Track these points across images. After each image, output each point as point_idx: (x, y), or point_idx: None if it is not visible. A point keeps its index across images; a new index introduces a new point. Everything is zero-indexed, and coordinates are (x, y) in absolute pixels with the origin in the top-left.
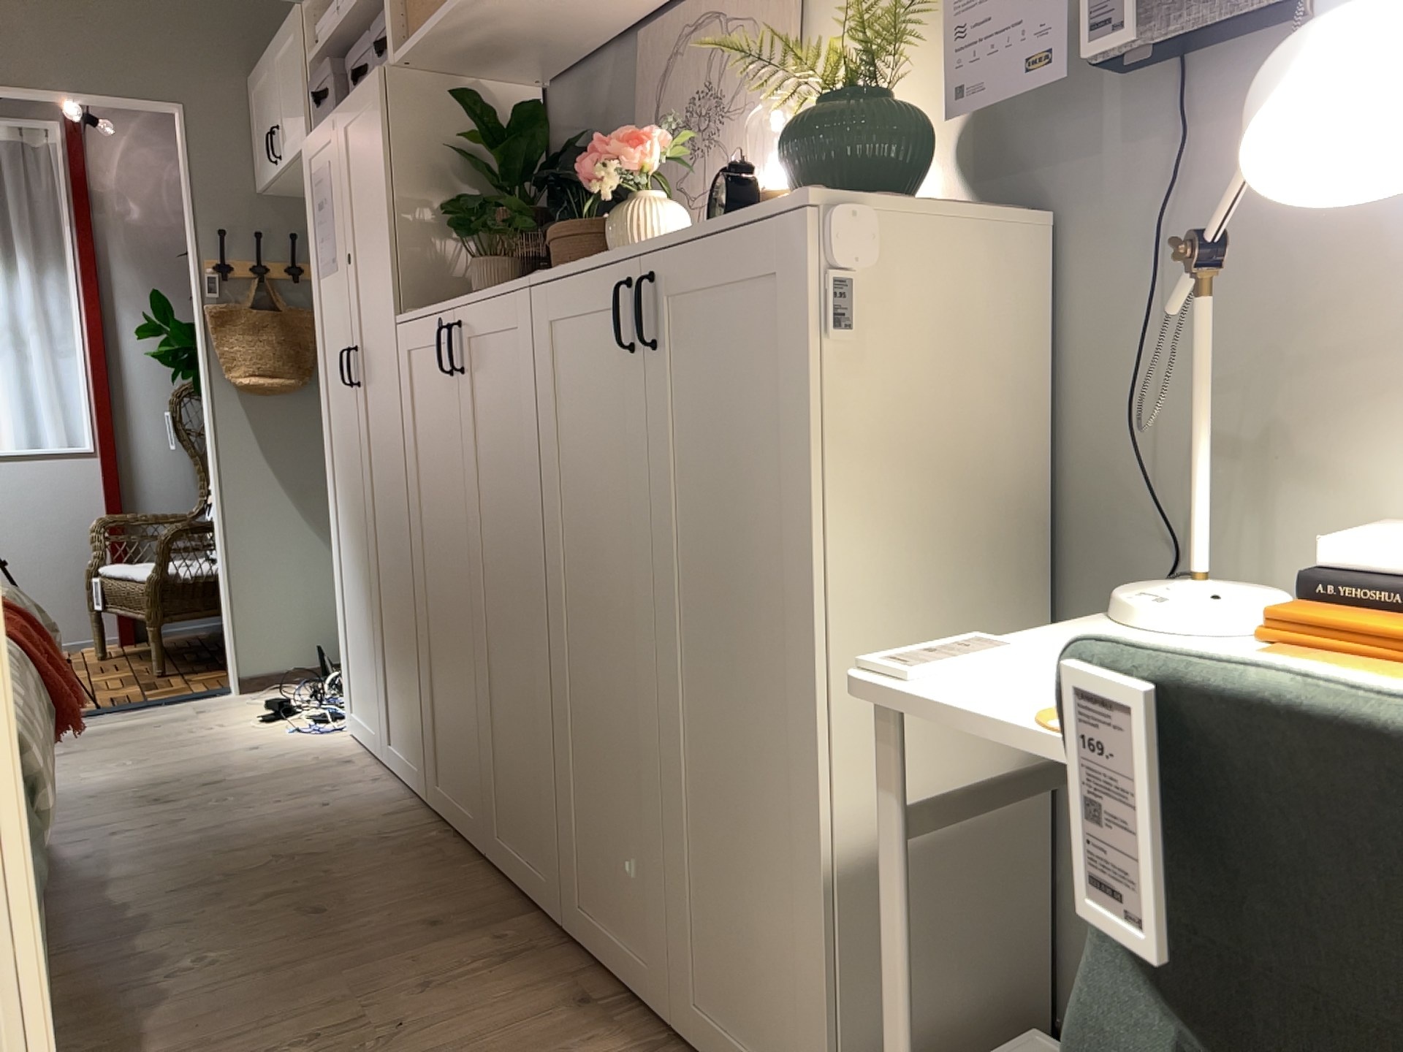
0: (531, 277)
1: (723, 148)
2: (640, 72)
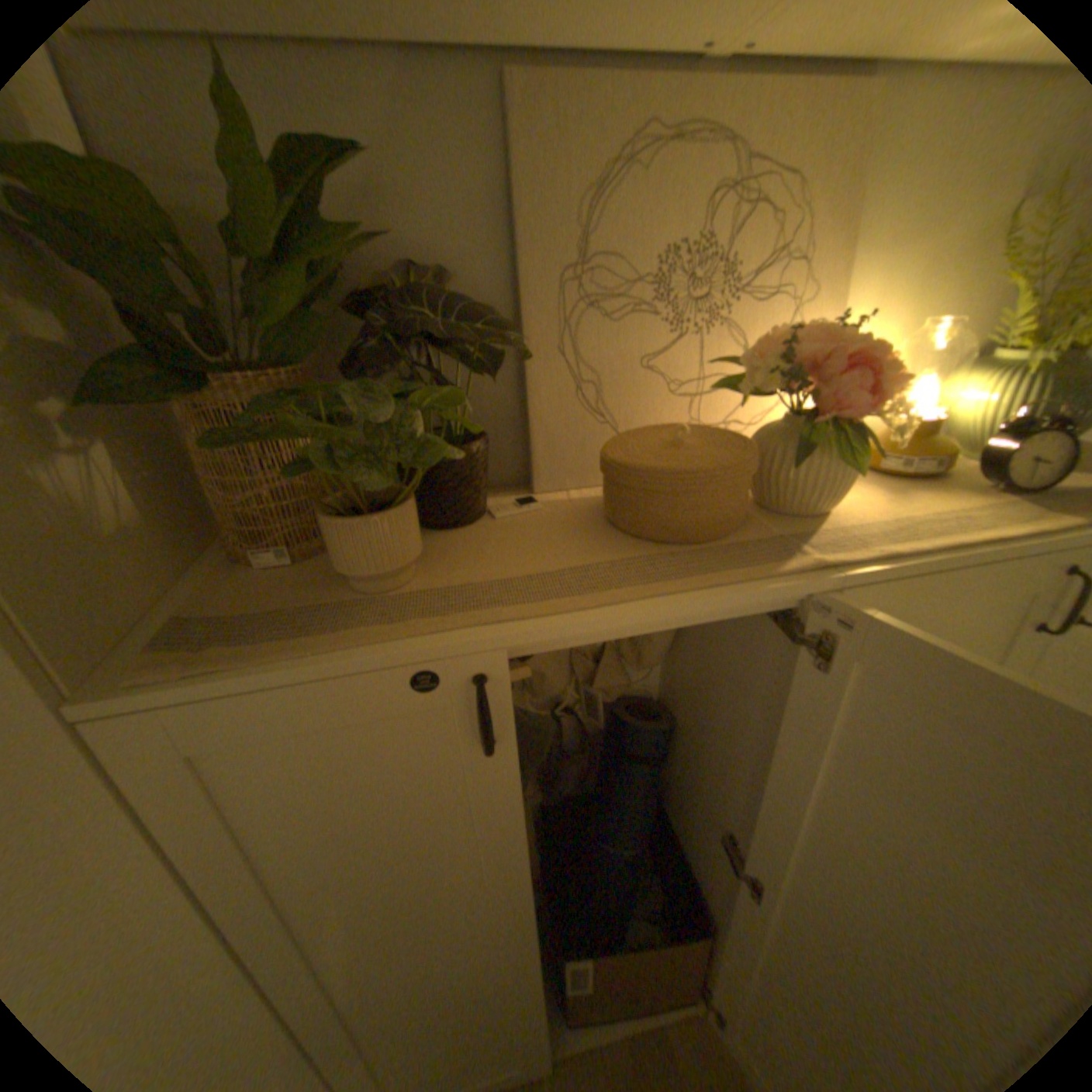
0: (797, 563)
1: (738, 325)
2: (522, 149)
